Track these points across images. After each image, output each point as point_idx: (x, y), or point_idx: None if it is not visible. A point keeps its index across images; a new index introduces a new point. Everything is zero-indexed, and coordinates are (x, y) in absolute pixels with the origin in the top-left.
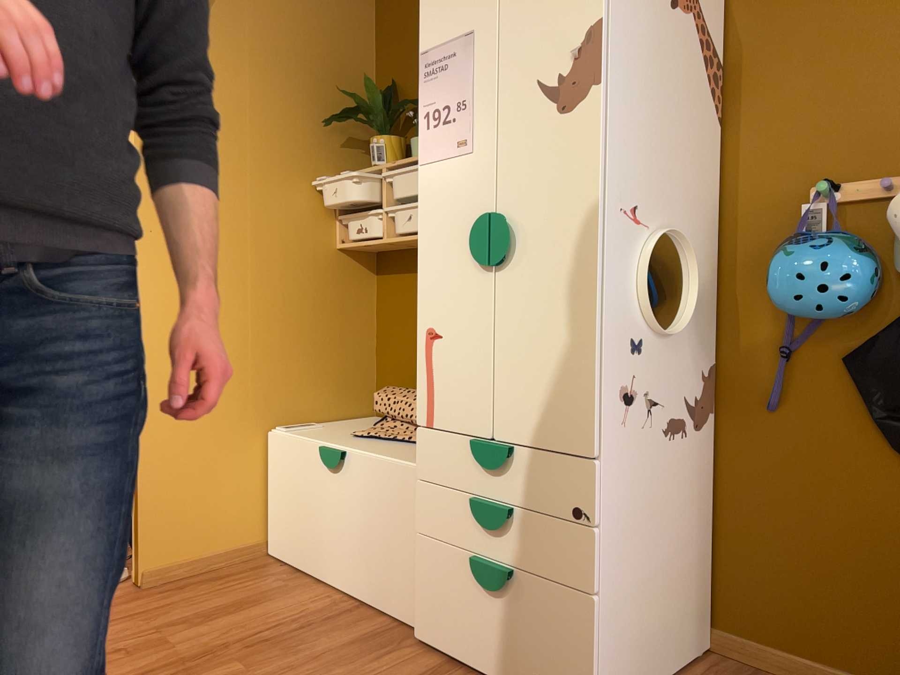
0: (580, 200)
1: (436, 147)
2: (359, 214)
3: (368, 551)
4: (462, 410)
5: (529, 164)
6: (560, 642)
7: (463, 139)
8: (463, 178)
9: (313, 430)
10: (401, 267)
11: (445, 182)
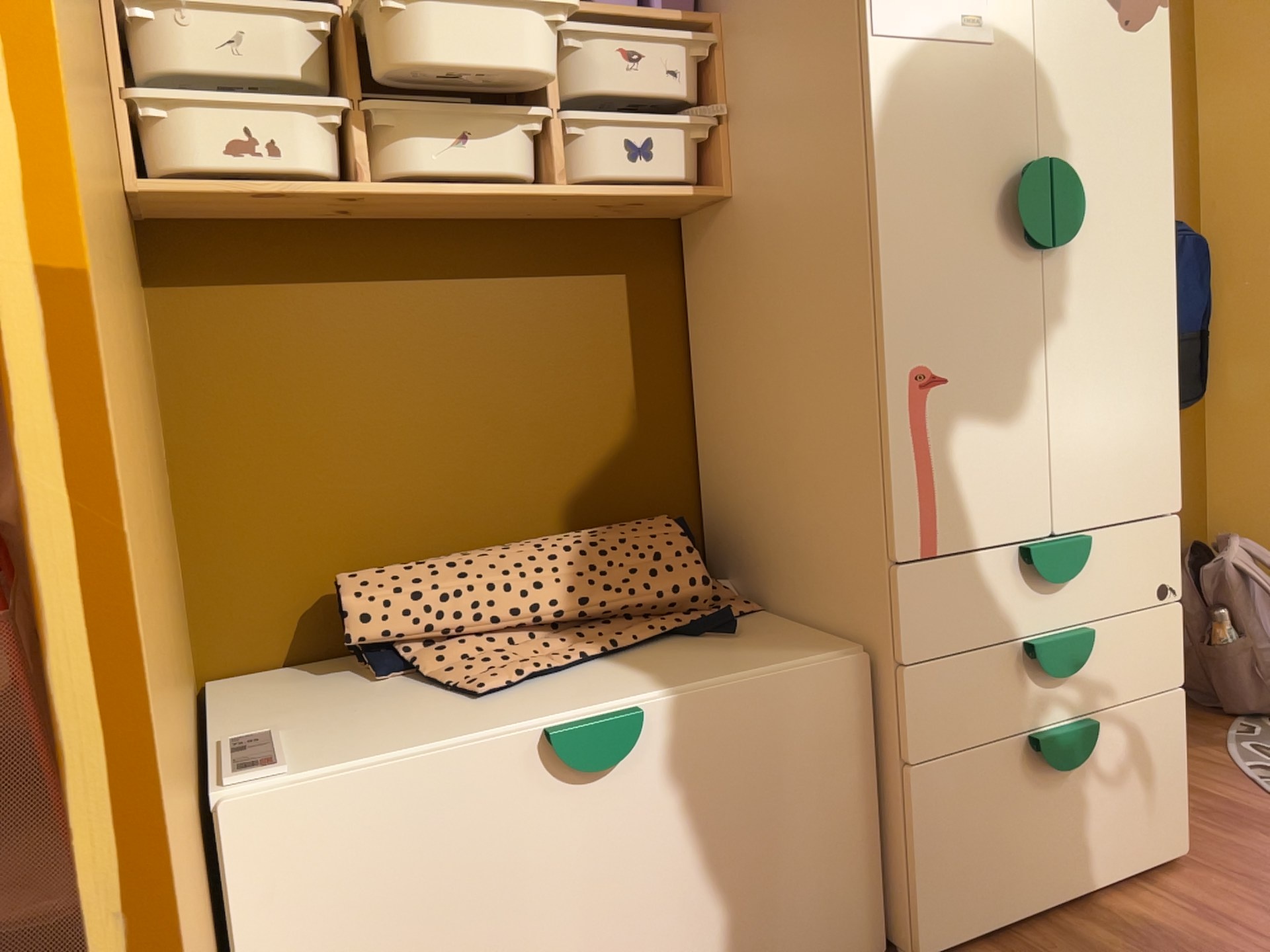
0: (1151, 163)
1: (916, 13)
2: (249, 104)
3: (735, 896)
4: (997, 503)
5: (1085, 95)
6: (1152, 771)
7: (975, 16)
8: (977, 89)
9: (323, 741)
10: (268, 270)
11: (937, 87)
